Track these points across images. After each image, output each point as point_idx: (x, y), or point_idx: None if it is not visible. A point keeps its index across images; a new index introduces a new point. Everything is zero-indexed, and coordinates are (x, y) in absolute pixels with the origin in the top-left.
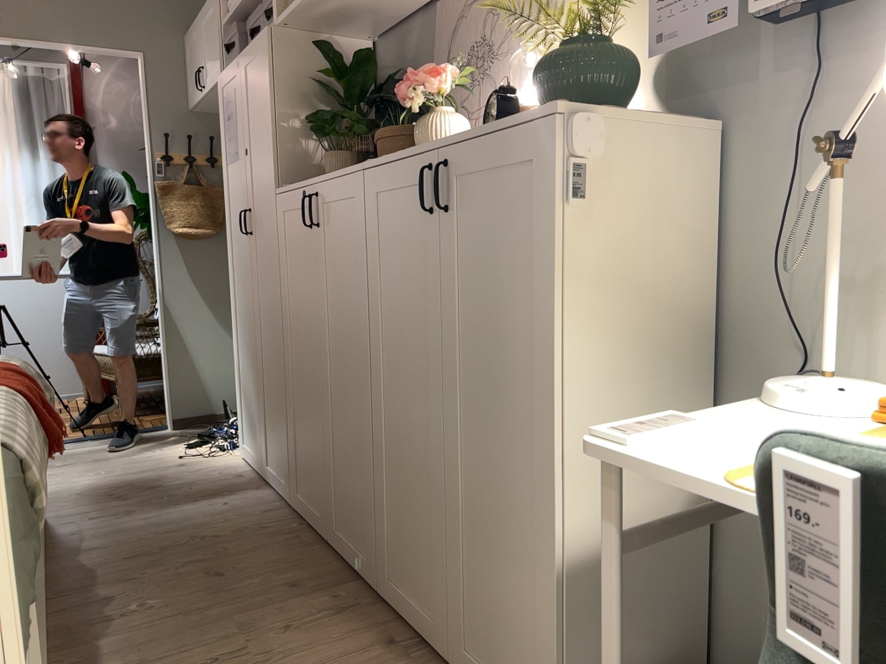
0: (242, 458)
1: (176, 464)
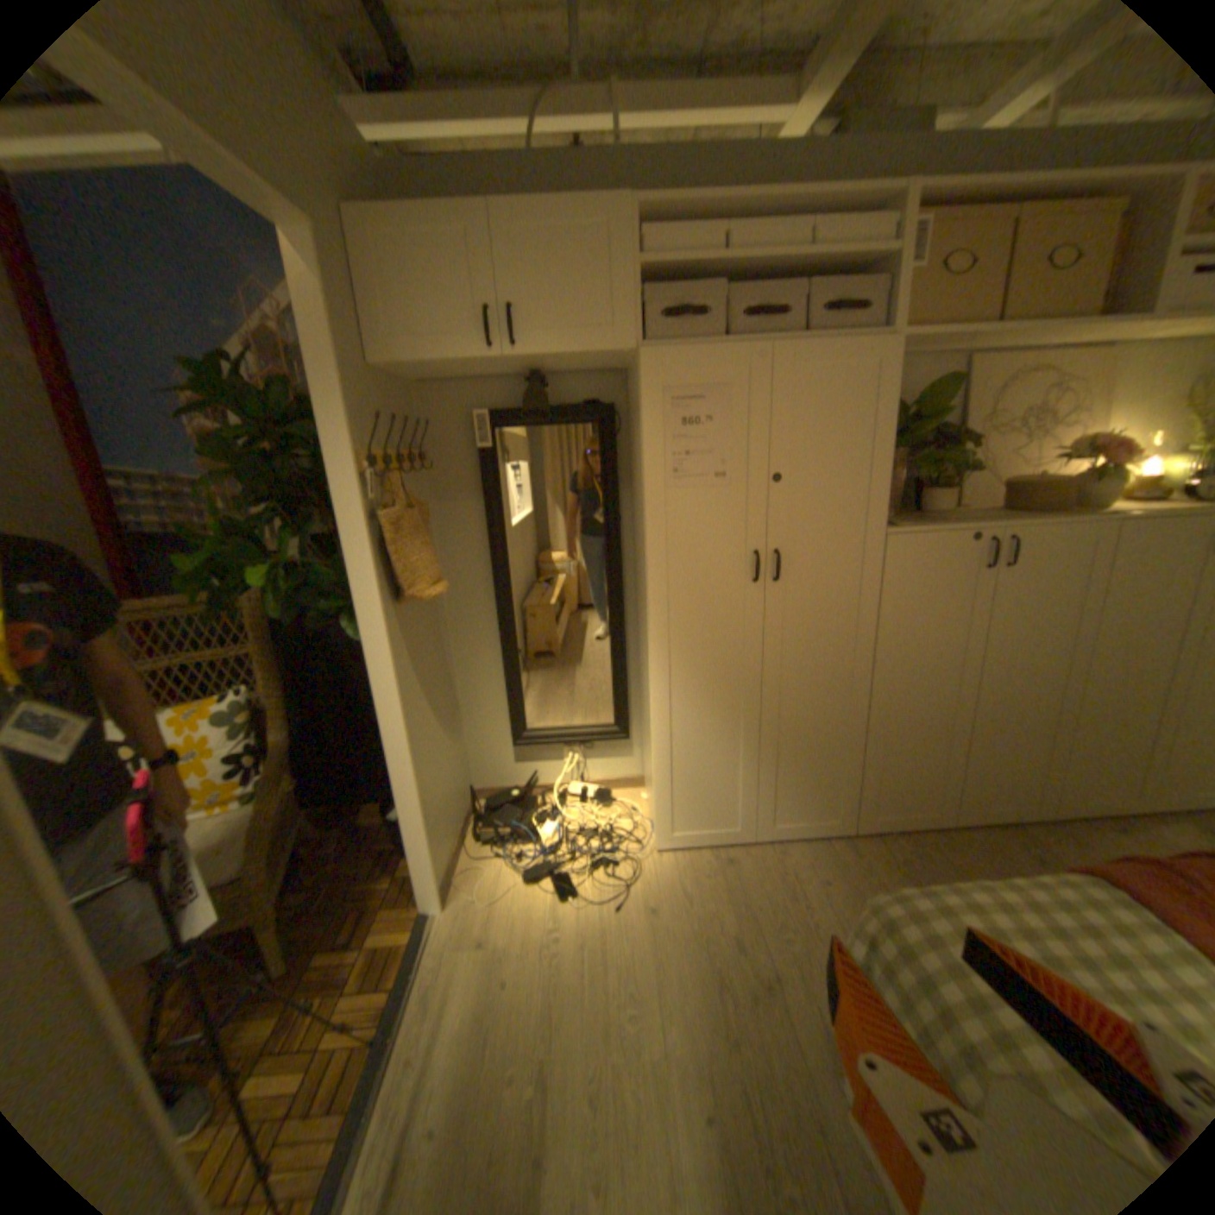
0: (663, 853)
1: (644, 918)
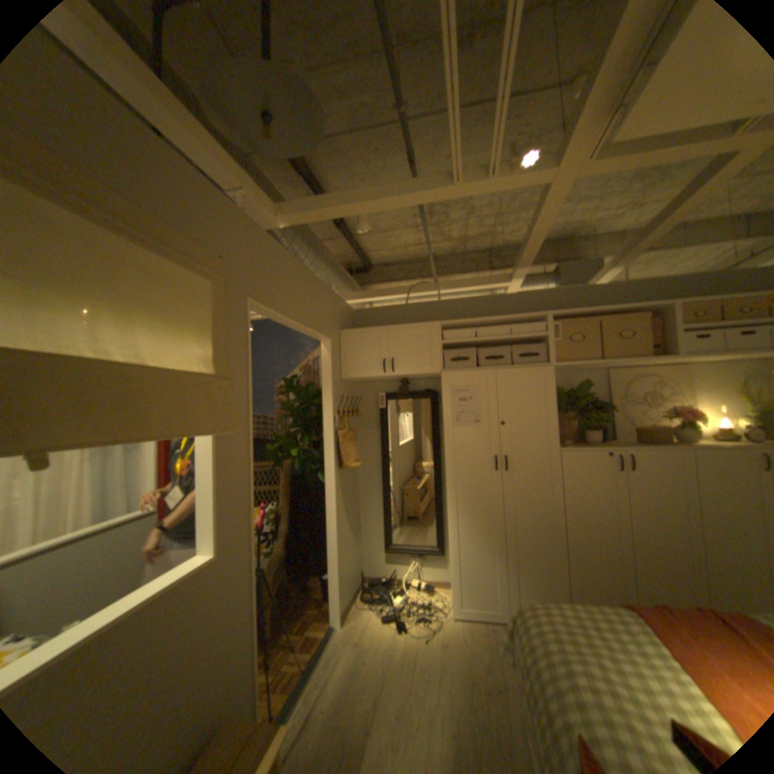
0: (456, 622)
1: (440, 649)
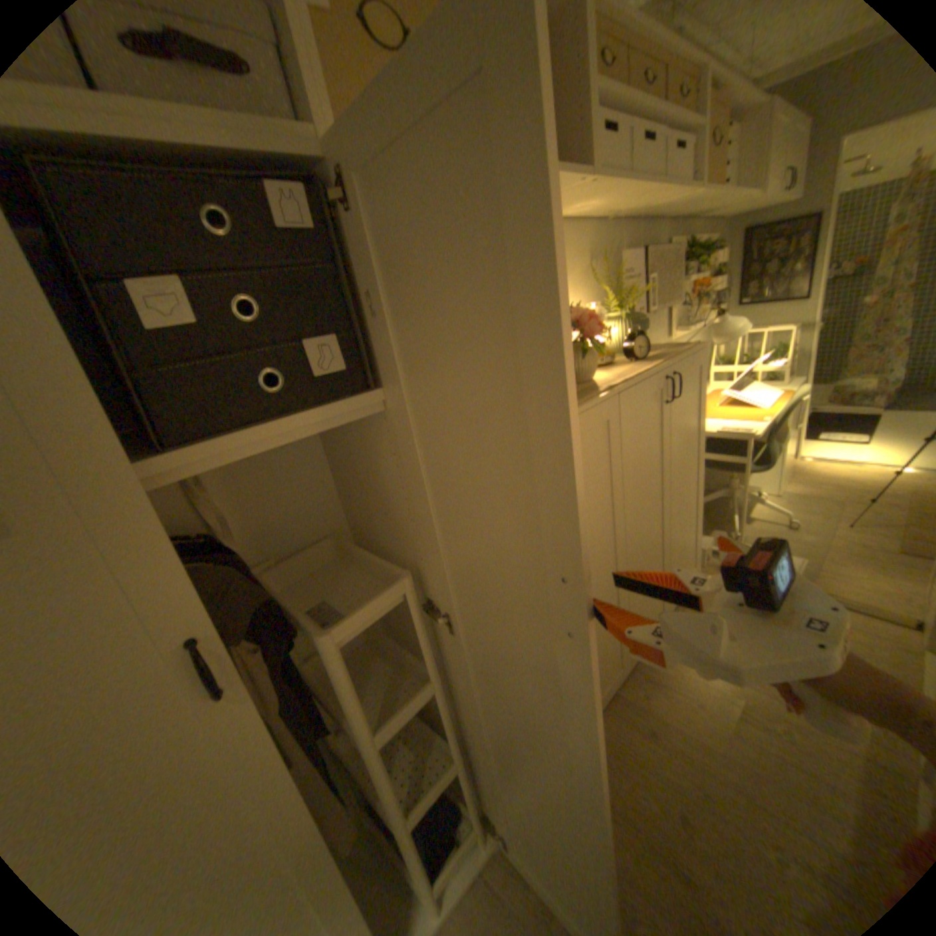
0: None
1: None
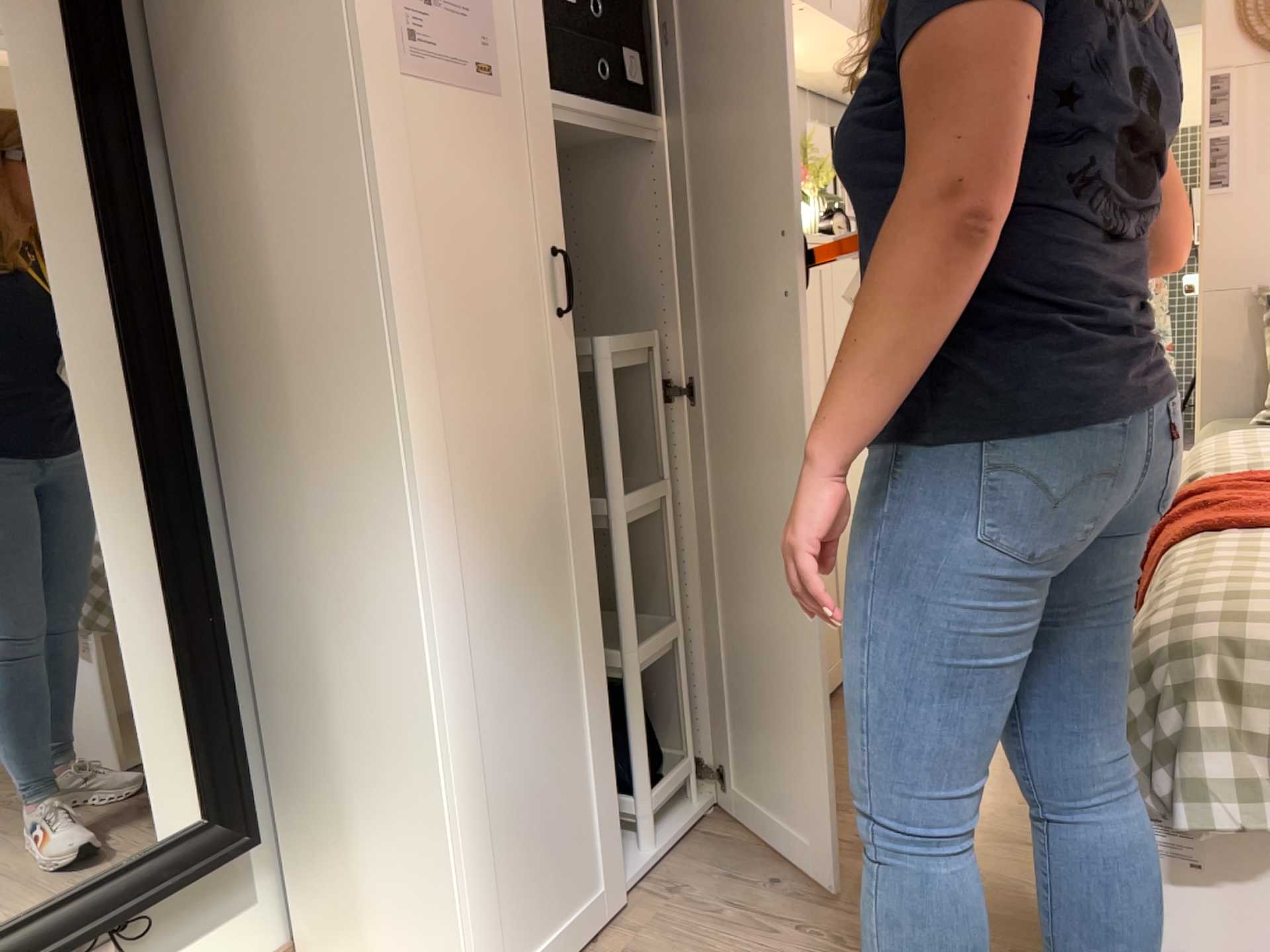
0: None
1: None
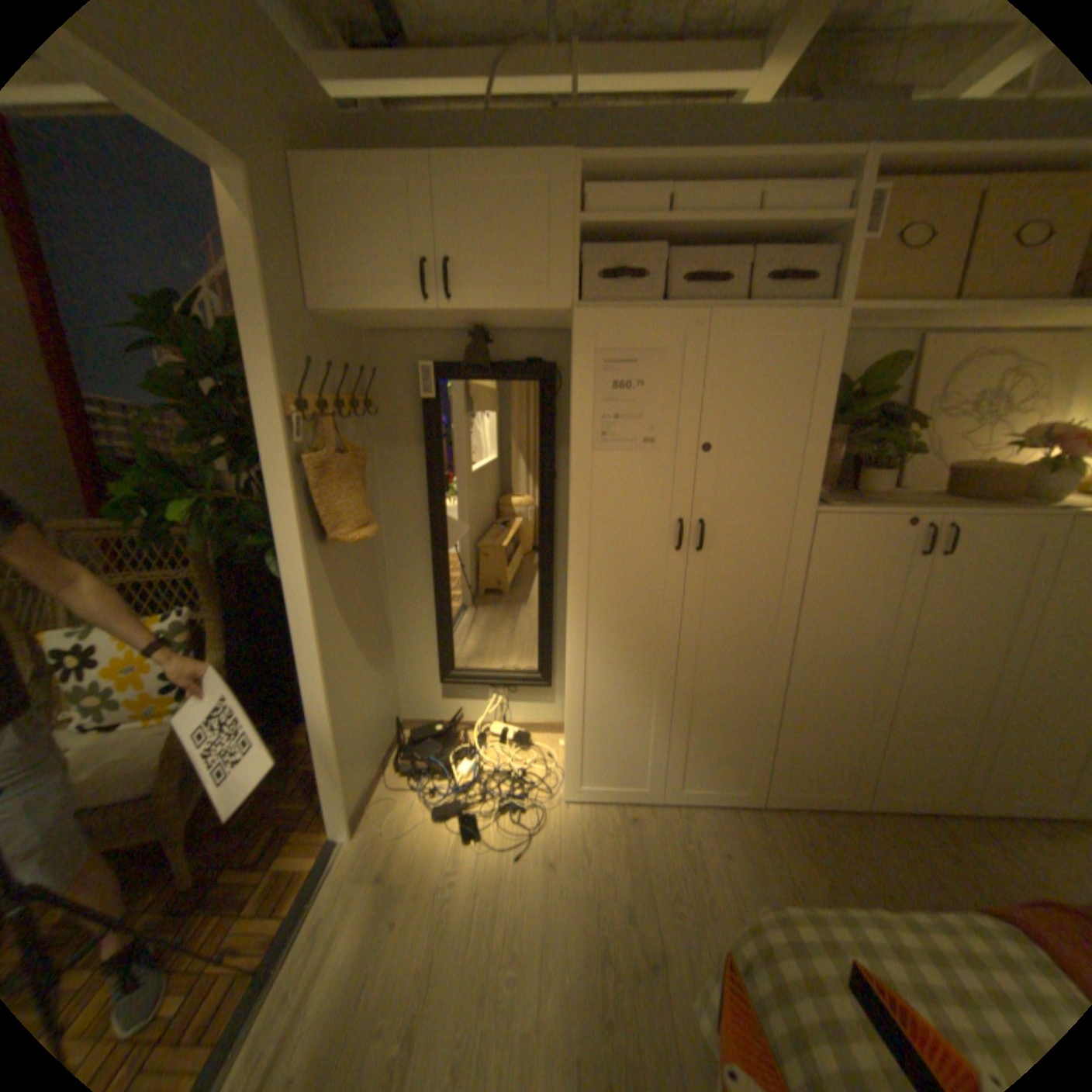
0: (571, 804)
1: (542, 872)
